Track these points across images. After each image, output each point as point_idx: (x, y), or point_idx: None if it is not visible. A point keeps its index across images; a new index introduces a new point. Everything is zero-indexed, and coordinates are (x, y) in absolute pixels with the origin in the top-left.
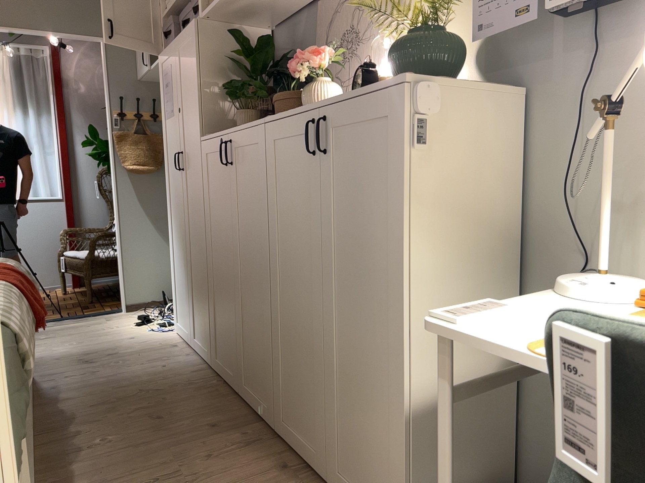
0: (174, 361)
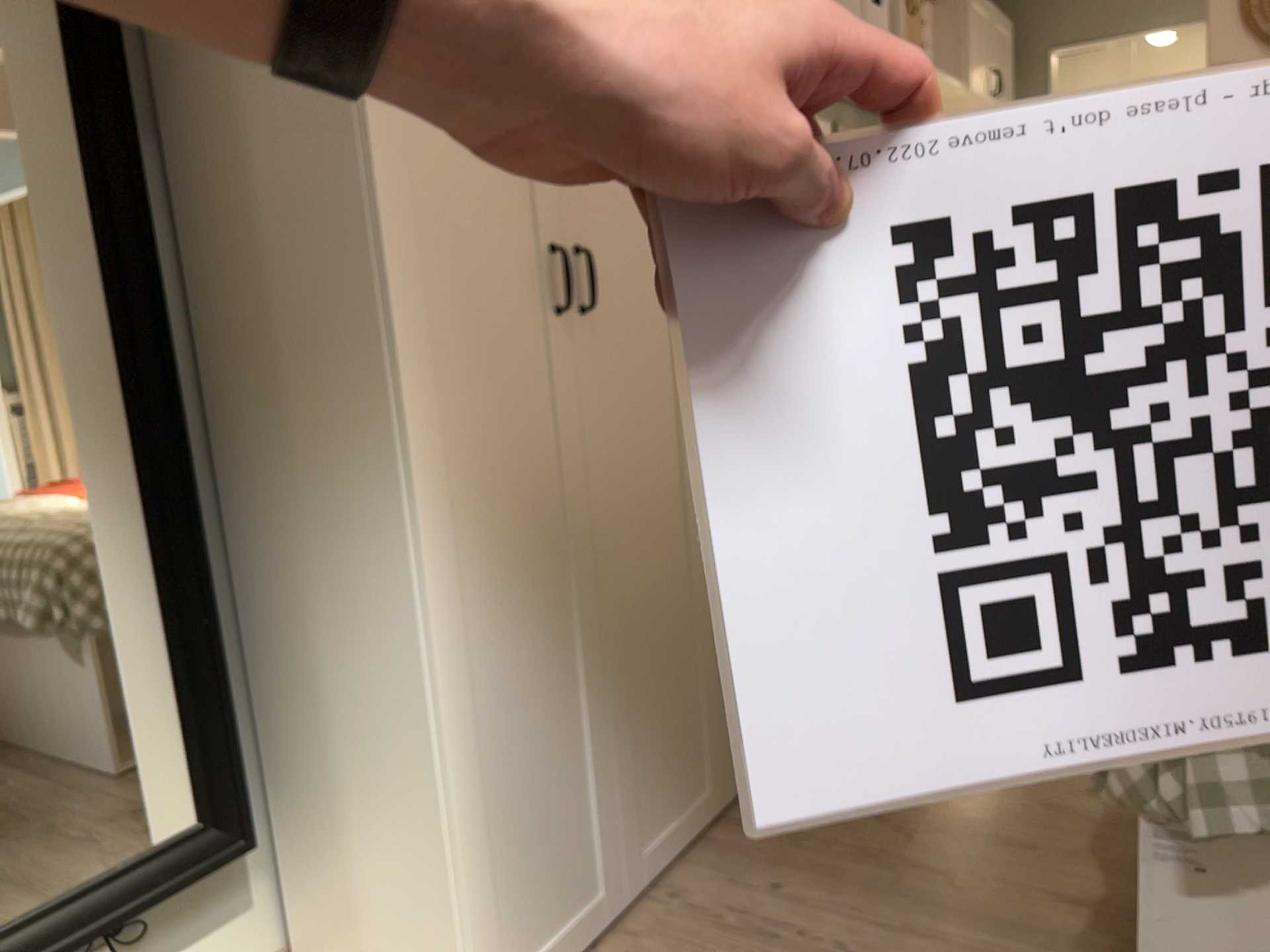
0: (724, 900)
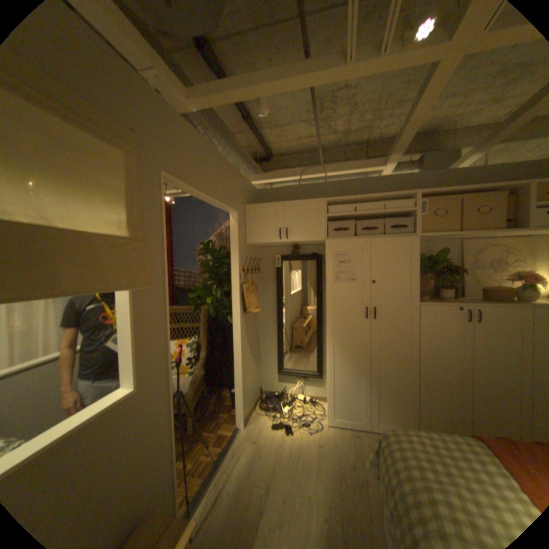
0: None
